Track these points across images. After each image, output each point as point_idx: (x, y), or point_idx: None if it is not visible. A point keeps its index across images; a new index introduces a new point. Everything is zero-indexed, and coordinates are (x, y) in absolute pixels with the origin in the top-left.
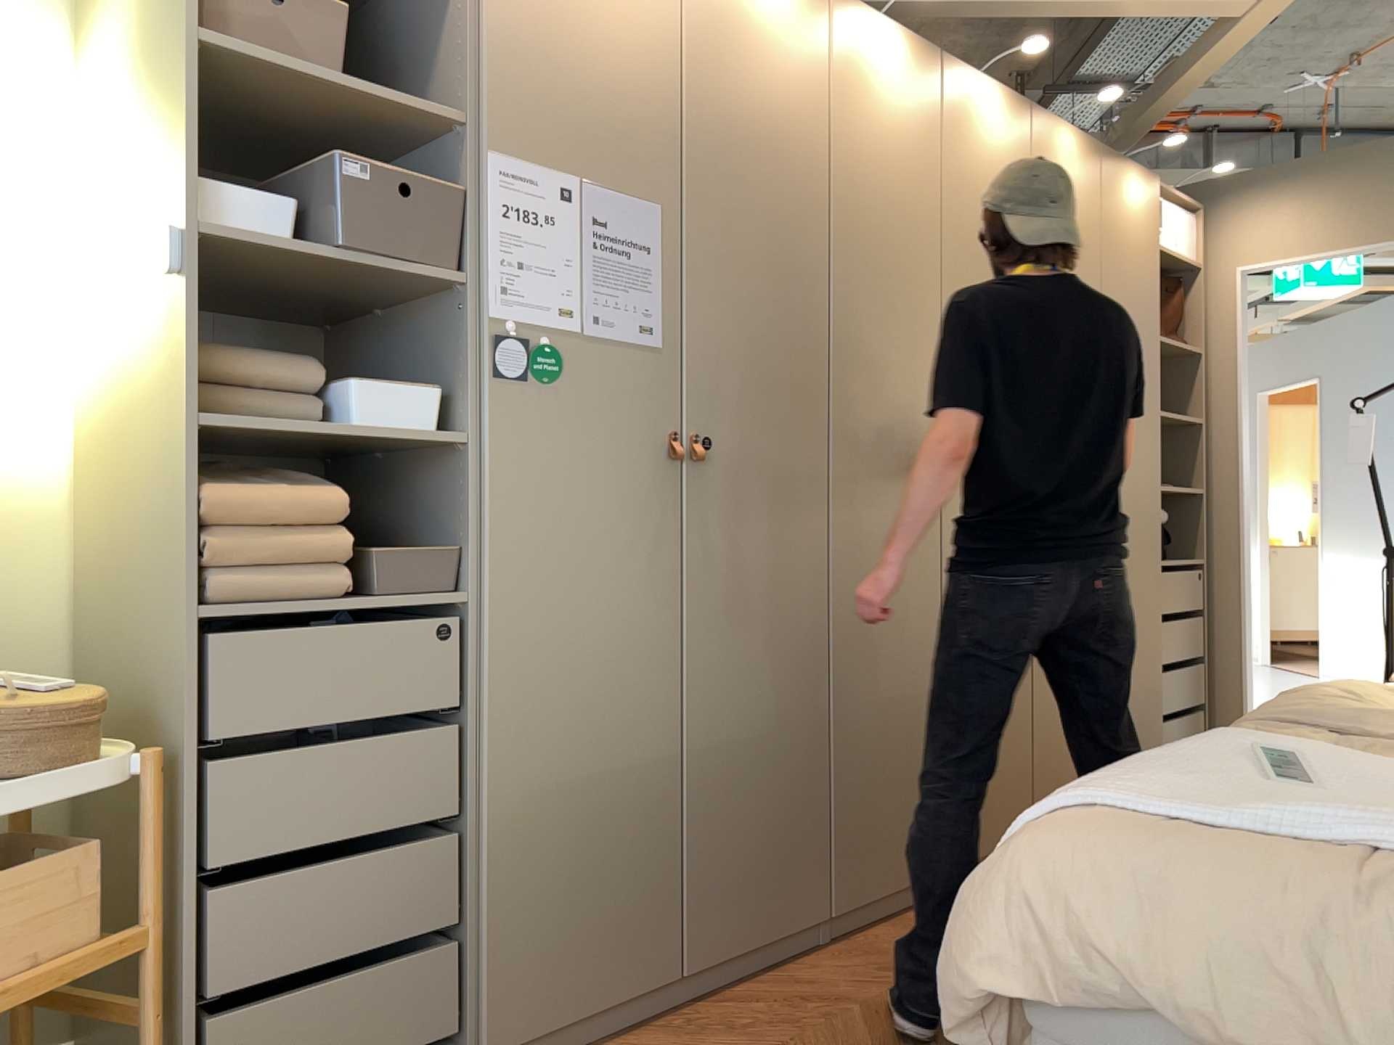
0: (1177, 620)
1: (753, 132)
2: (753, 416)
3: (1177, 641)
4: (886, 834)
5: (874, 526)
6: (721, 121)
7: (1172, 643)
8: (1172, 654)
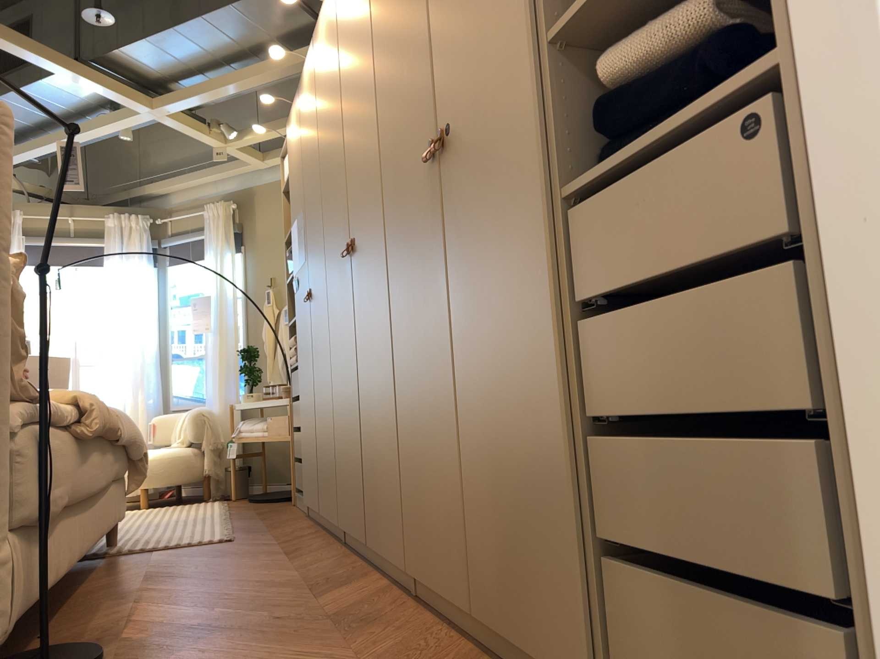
0: (616, 308)
1: (312, 152)
2: (319, 272)
3: (621, 362)
4: (350, 488)
5: (338, 305)
6: (310, 159)
7: (603, 365)
8: (605, 391)
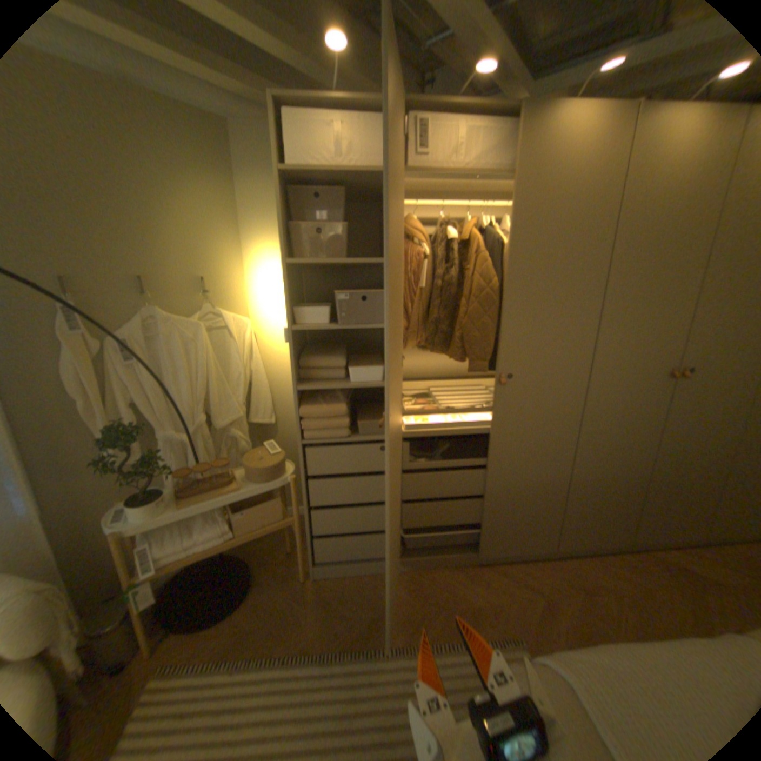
0: None
1: (558, 220)
2: (539, 363)
3: None
4: (596, 529)
5: (614, 406)
6: (536, 220)
7: None
8: None
